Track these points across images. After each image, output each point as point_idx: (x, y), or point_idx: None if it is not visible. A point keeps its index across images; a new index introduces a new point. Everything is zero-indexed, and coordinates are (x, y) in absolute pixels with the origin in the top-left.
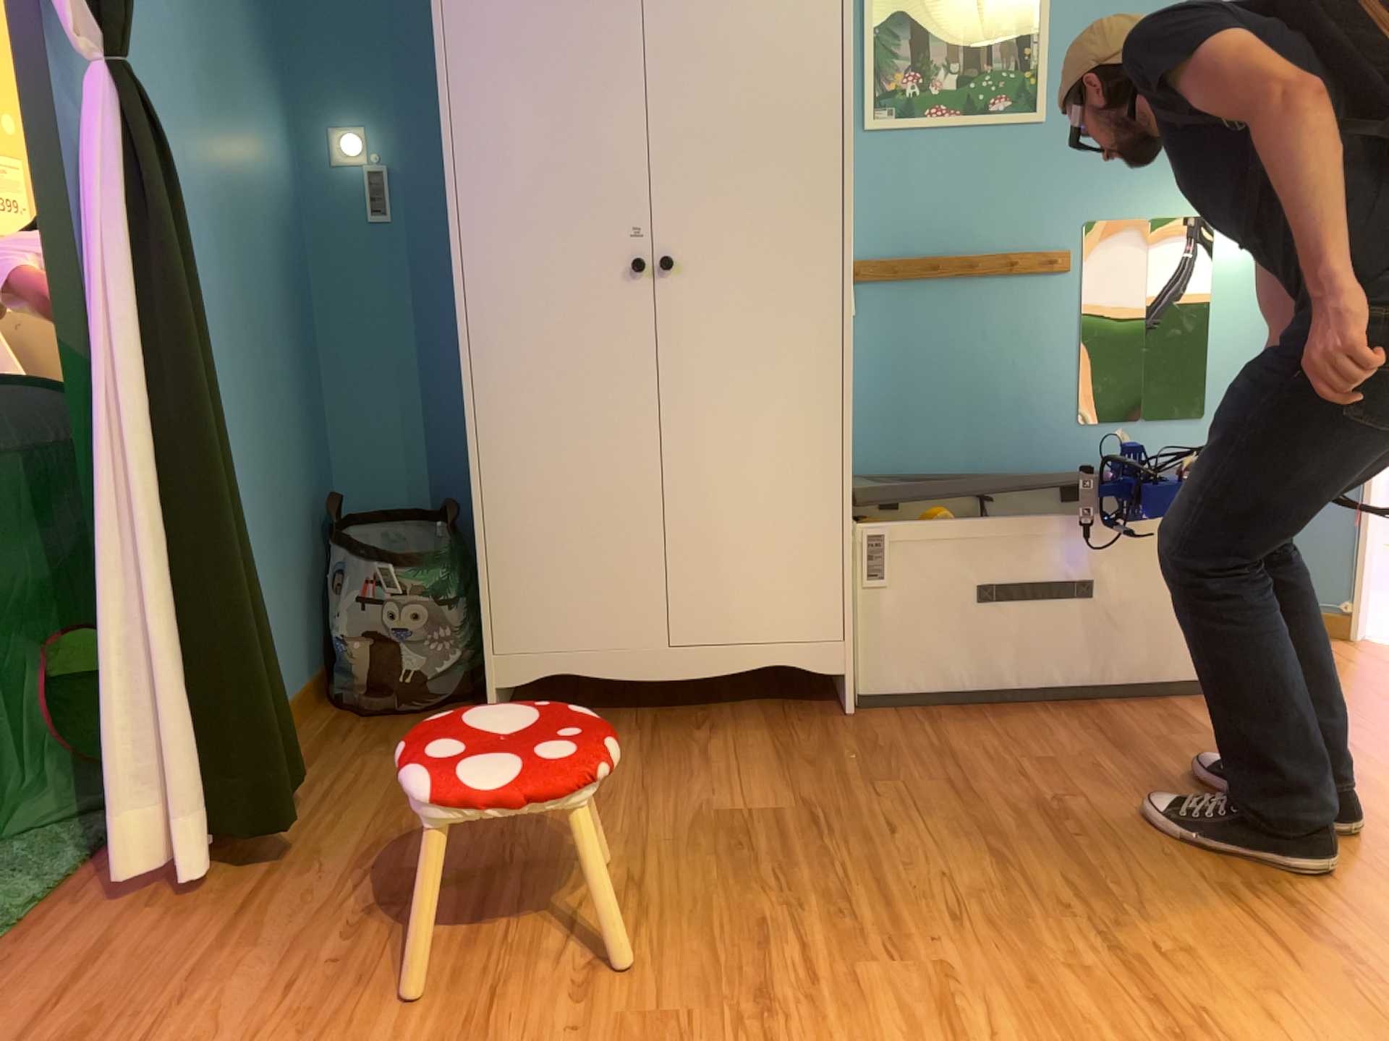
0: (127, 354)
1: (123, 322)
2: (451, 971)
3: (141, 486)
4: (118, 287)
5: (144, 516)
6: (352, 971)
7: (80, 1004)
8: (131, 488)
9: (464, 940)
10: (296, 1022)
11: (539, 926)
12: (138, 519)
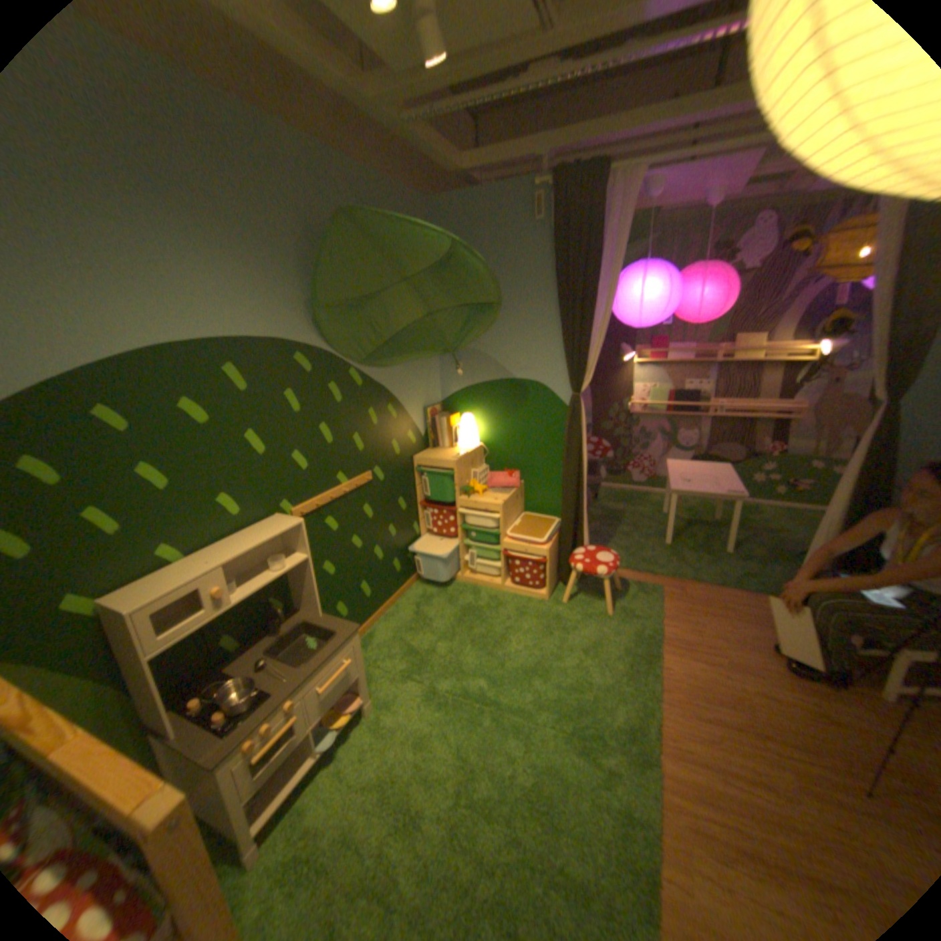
0: (850, 486)
1: (853, 477)
2: (770, 674)
3: (840, 522)
4: (857, 468)
5: (838, 530)
6: (766, 655)
7: (742, 612)
8: (834, 521)
9: (788, 679)
10: (741, 645)
11: (802, 698)
12: (833, 530)
